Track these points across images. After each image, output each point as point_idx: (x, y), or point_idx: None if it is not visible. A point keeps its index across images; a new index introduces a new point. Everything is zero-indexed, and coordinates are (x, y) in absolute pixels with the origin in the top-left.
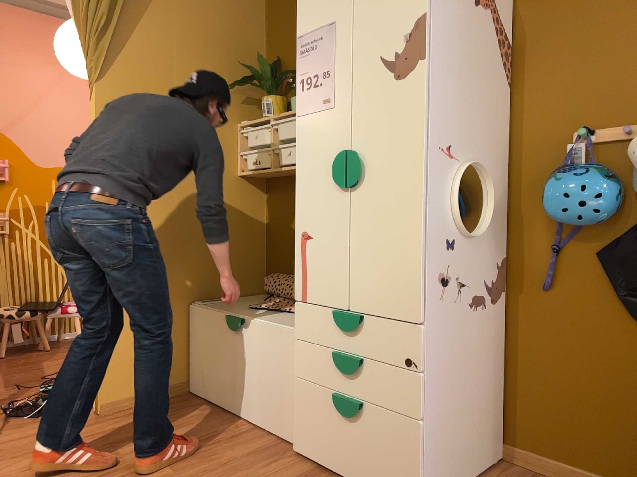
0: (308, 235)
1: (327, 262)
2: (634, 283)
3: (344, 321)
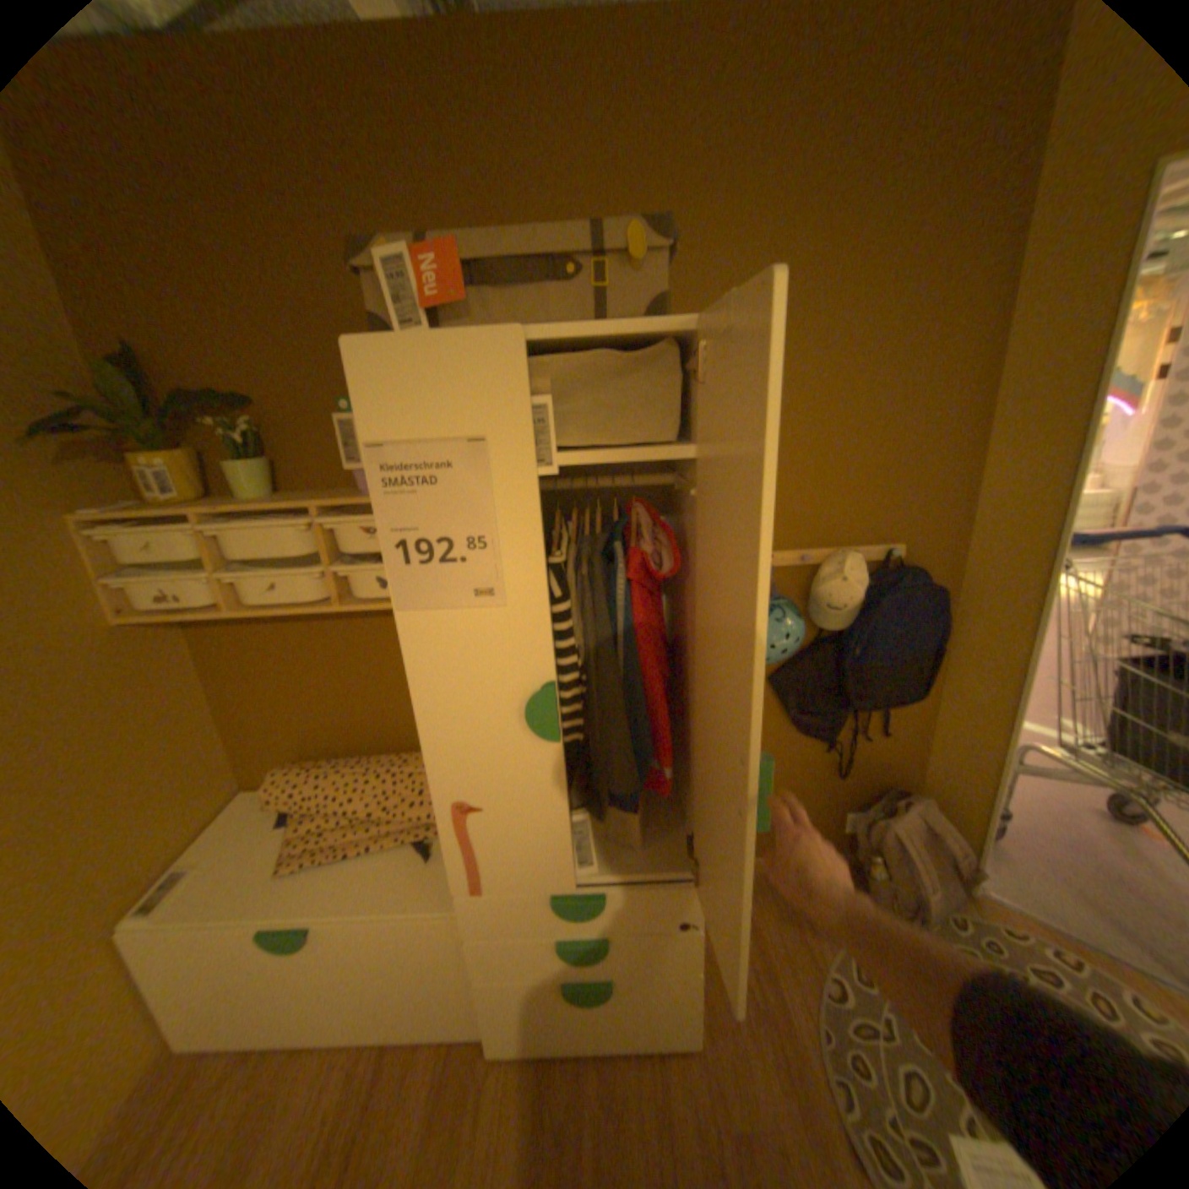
0: (469, 807)
1: (521, 841)
2: (803, 704)
3: (576, 911)
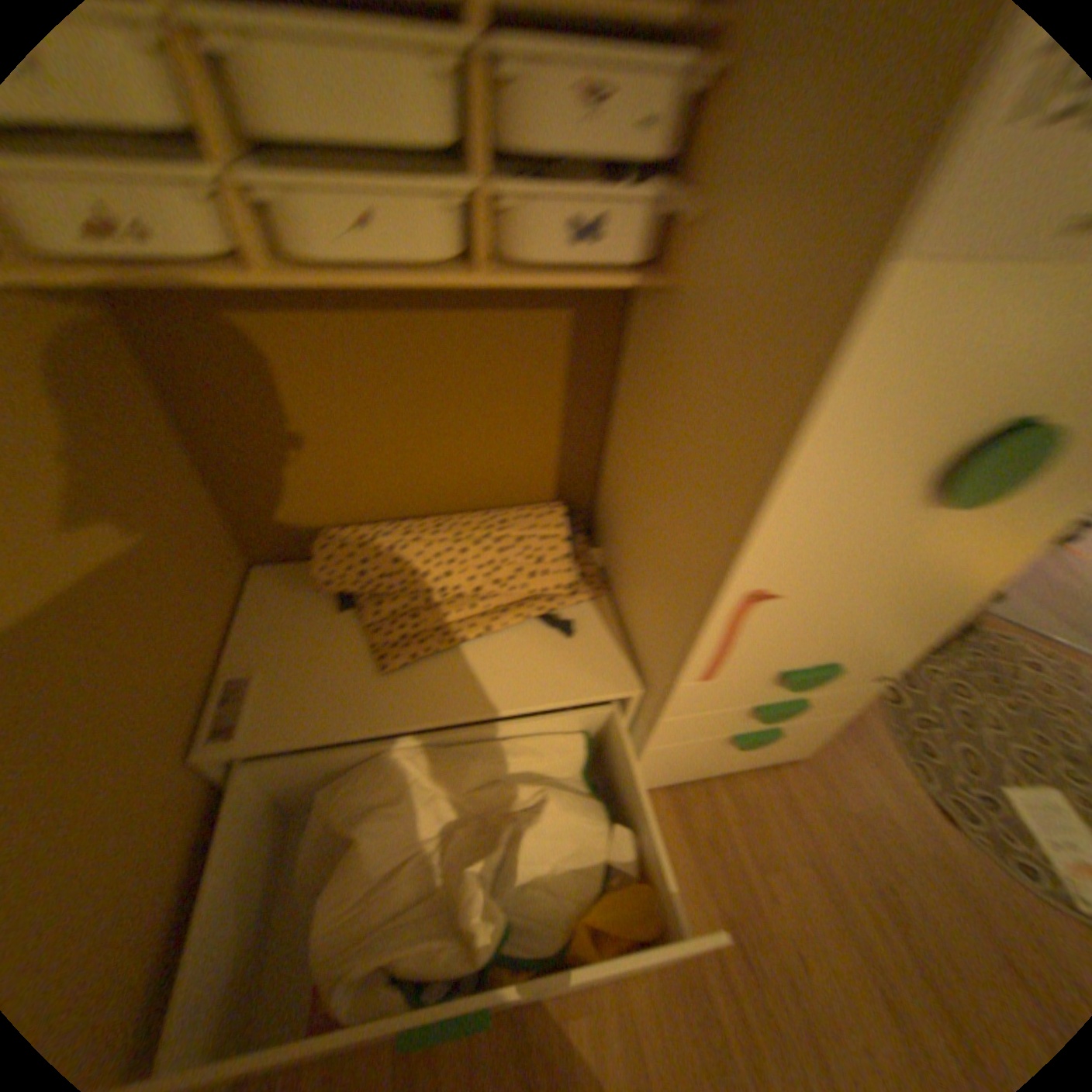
0: (768, 592)
1: (800, 623)
2: None
3: (809, 682)
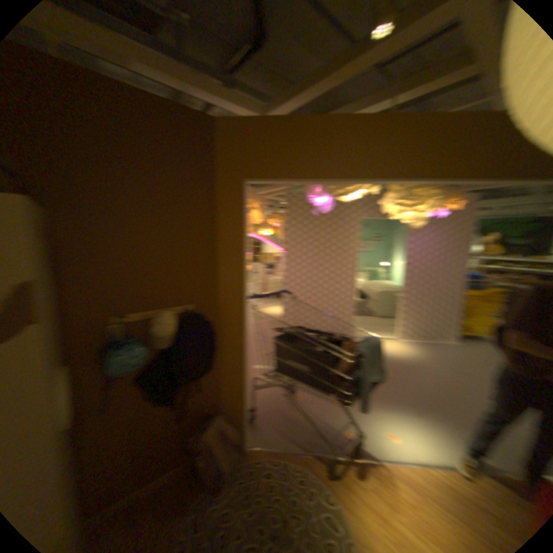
0: None
1: None
2: (149, 391)
3: None
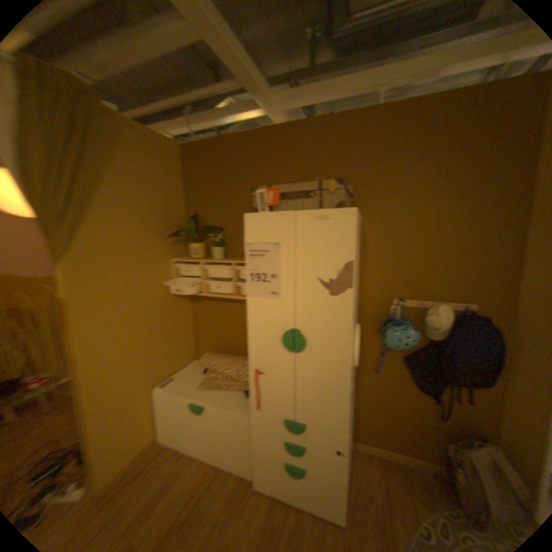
0: (259, 372)
1: (276, 391)
2: (421, 375)
3: (292, 428)
